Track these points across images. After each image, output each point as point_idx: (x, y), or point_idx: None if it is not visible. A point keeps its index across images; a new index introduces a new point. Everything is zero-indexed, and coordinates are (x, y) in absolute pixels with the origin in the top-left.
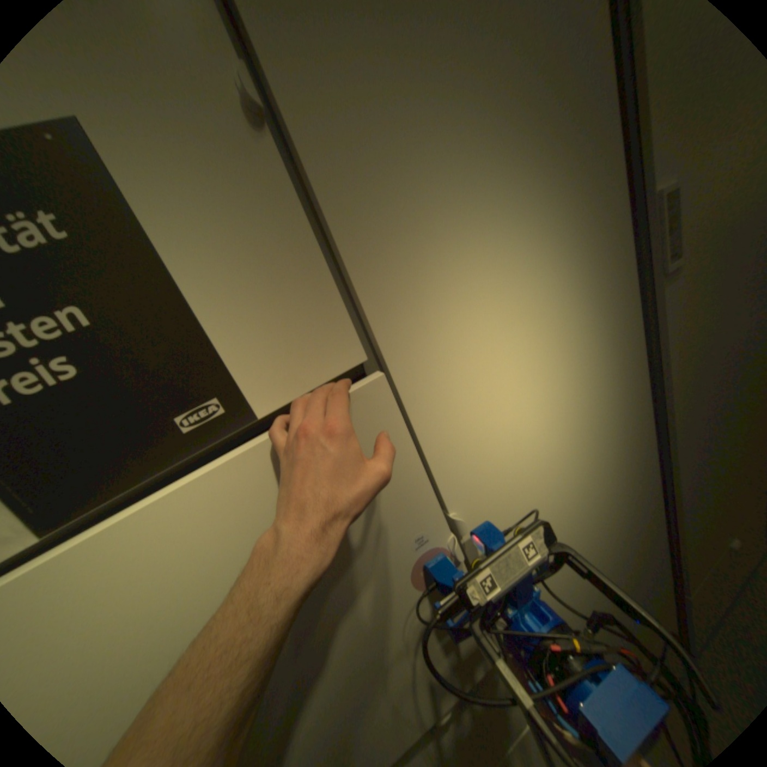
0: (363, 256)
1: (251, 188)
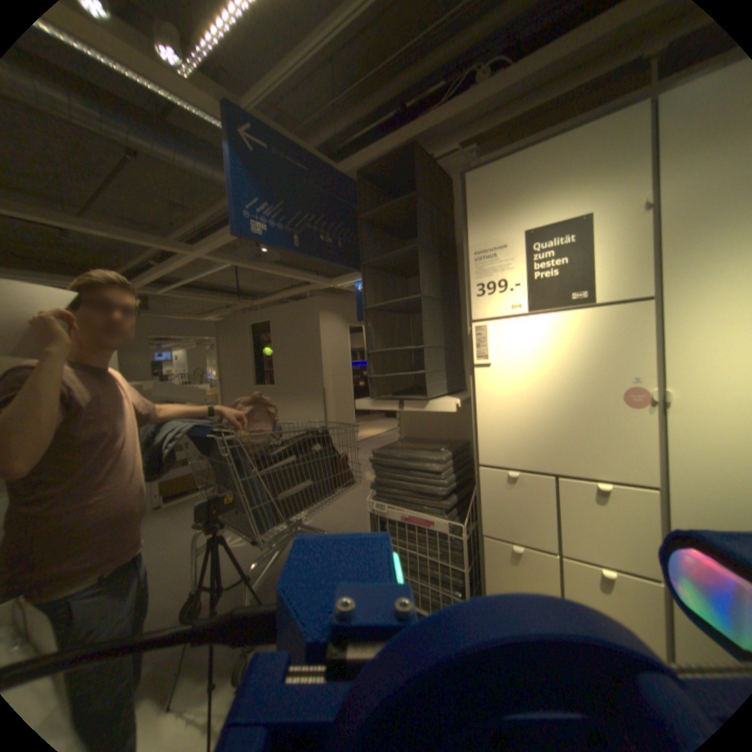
0: (675, 254)
1: (635, 229)
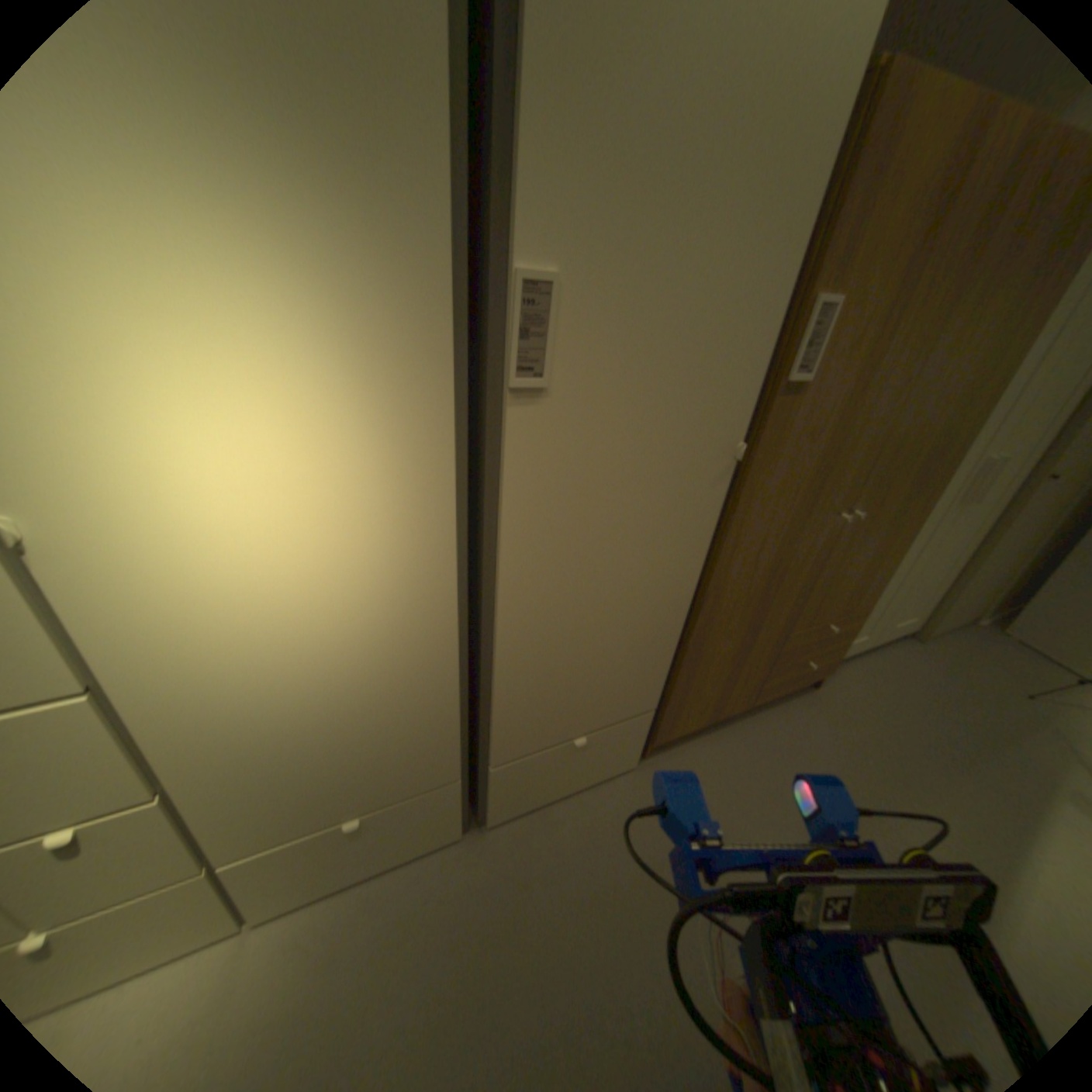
0: None
1: None
